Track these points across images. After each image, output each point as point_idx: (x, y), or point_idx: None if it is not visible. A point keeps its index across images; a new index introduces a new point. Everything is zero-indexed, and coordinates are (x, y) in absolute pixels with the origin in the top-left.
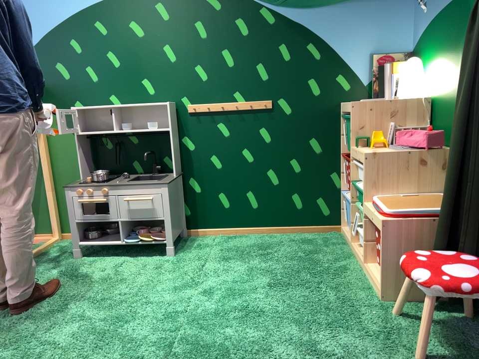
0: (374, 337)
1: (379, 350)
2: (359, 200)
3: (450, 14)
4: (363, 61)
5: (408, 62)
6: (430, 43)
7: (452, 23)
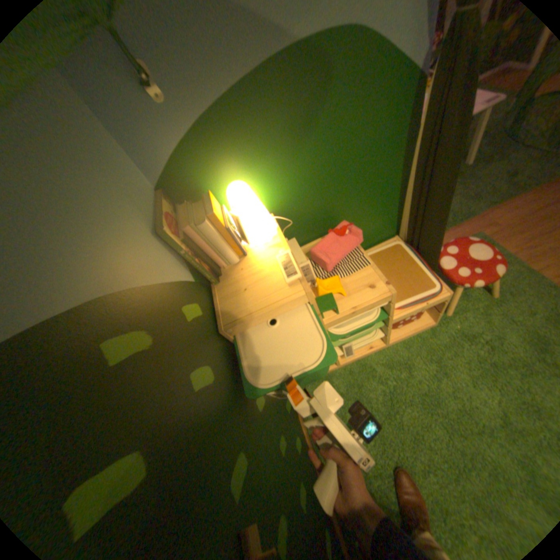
0: (492, 322)
1: (504, 317)
2: (363, 332)
3: (271, 84)
4: (164, 249)
5: (235, 191)
6: (223, 149)
7: (286, 99)
